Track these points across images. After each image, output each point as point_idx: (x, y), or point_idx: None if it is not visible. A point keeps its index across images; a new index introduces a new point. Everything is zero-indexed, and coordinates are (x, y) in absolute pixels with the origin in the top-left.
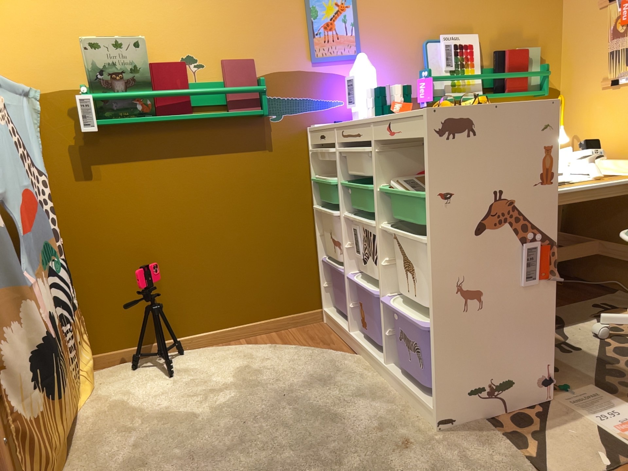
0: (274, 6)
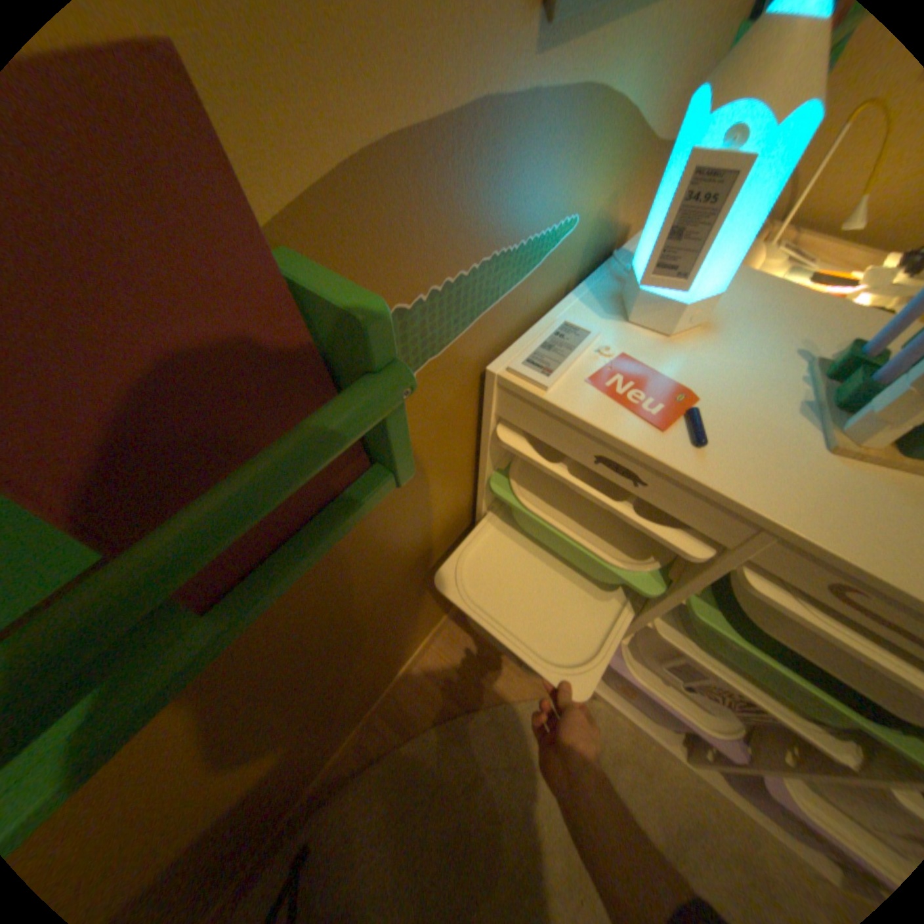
0: None
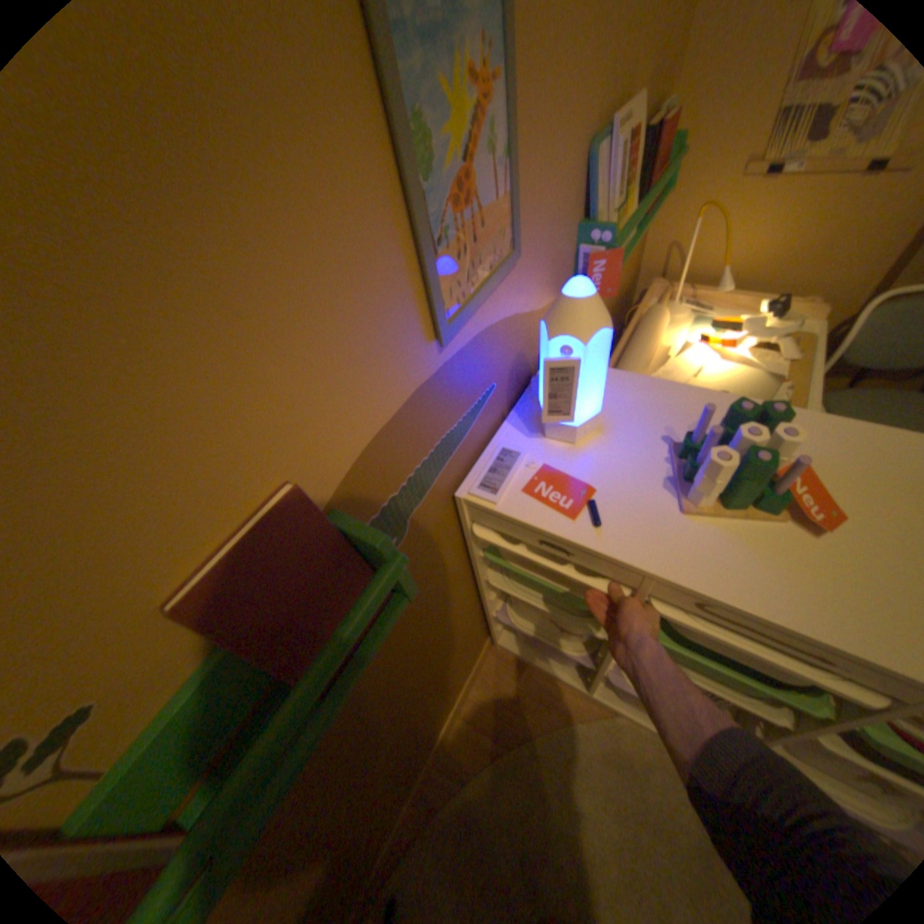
0: (265, 164)
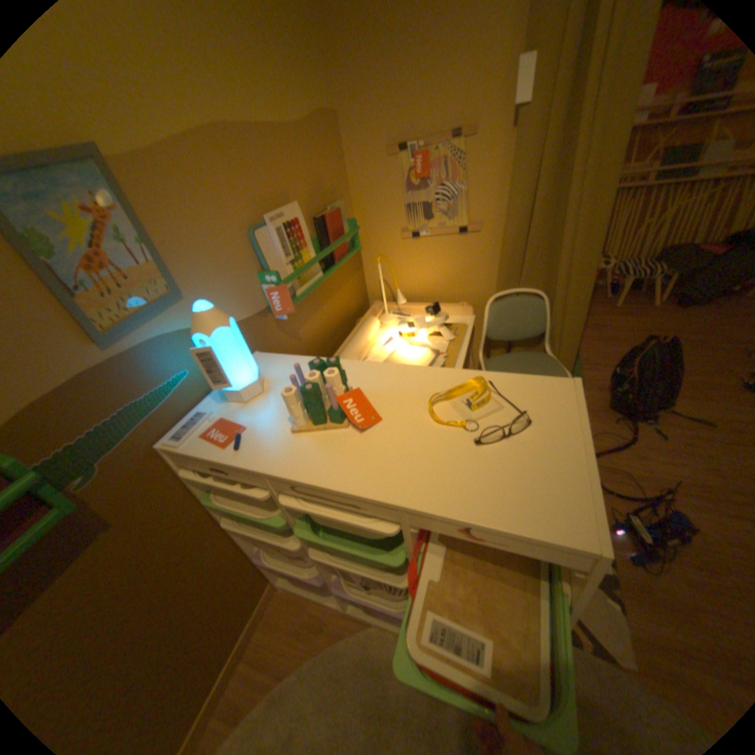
0: None
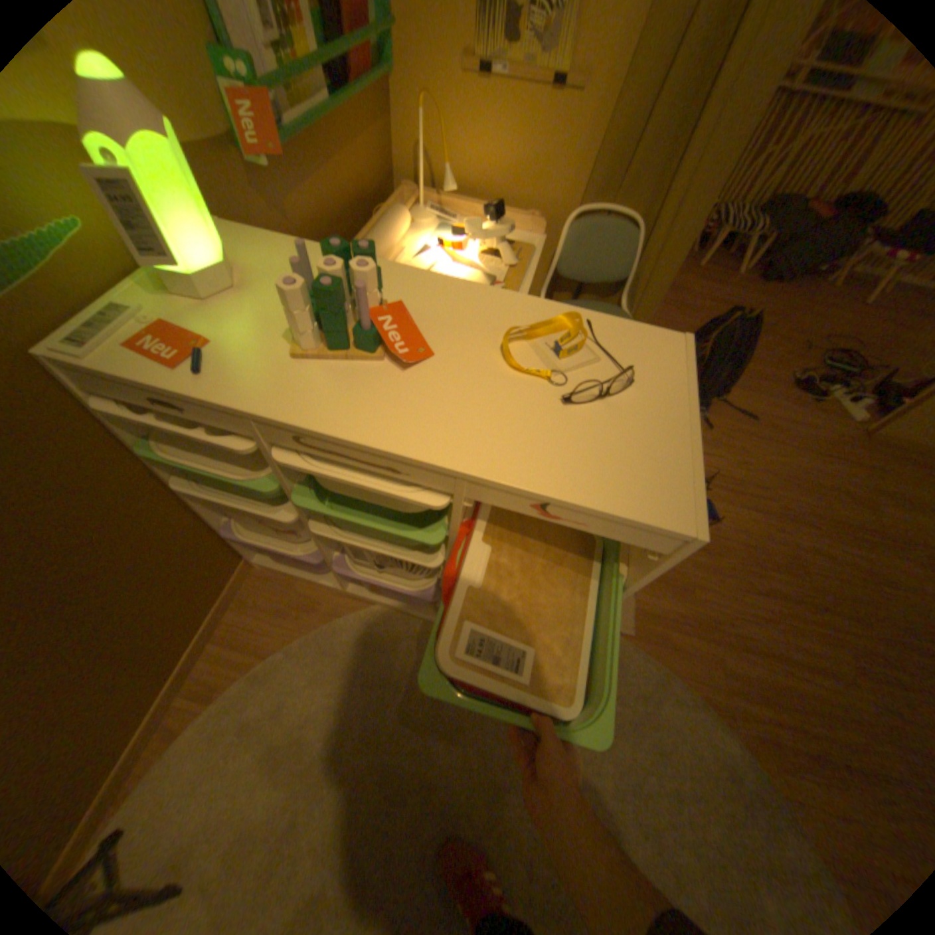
0: None
